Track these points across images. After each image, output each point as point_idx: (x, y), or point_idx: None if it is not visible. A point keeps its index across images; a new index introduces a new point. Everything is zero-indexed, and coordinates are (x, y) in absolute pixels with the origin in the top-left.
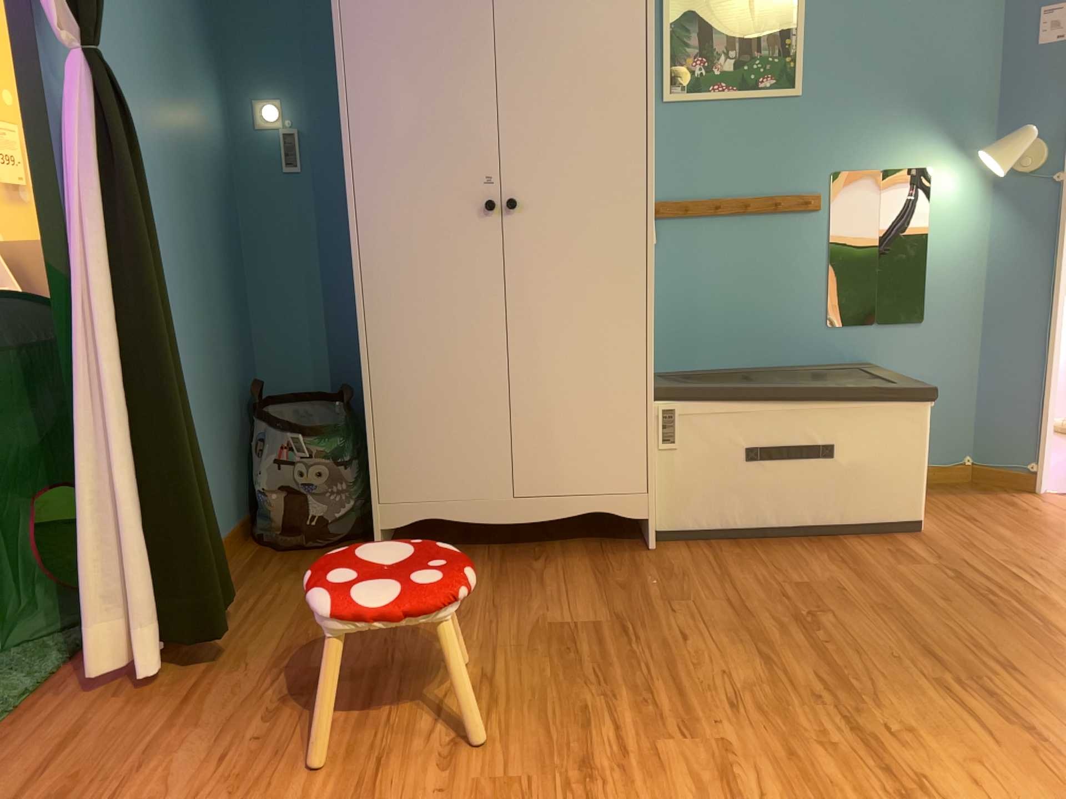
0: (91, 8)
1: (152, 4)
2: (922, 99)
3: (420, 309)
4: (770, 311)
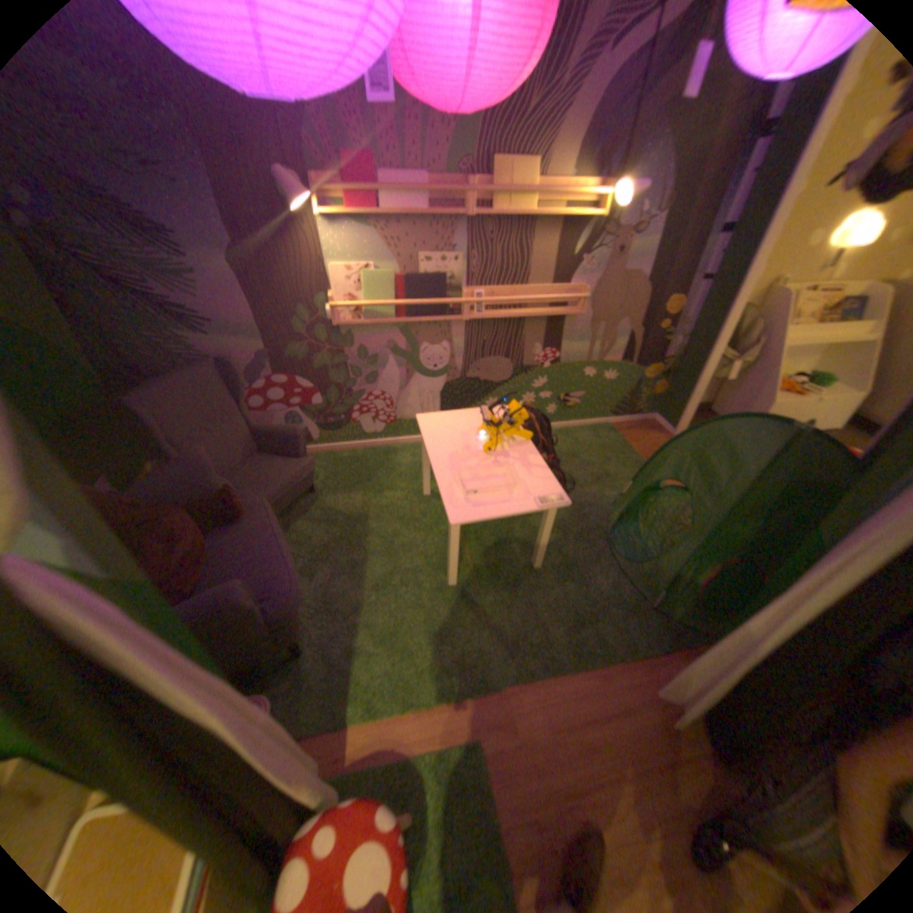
0: None
1: None
2: None
3: None
4: None
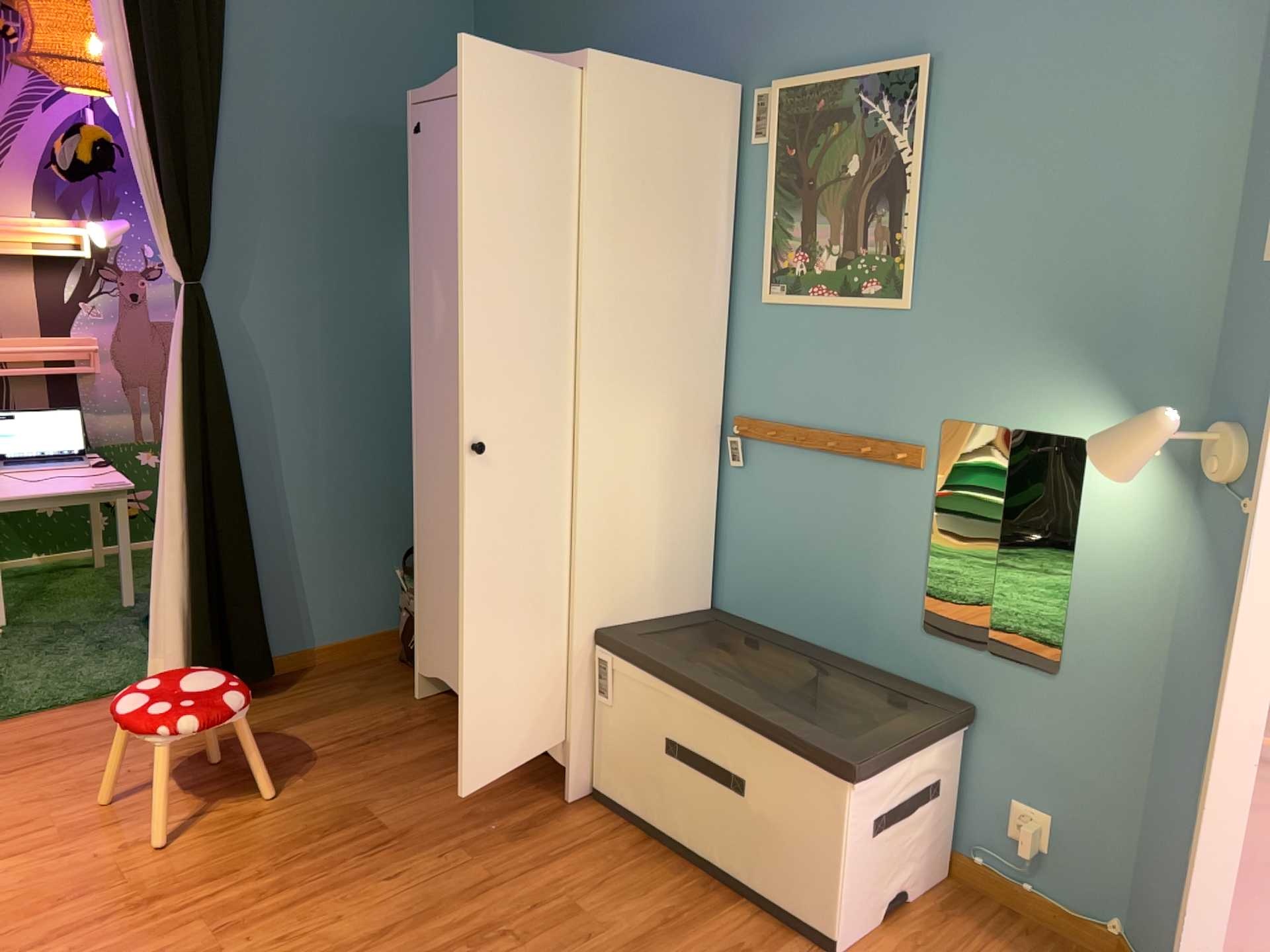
0: (189, 253)
1: (346, 213)
2: (1080, 331)
3: (443, 491)
4: (857, 586)
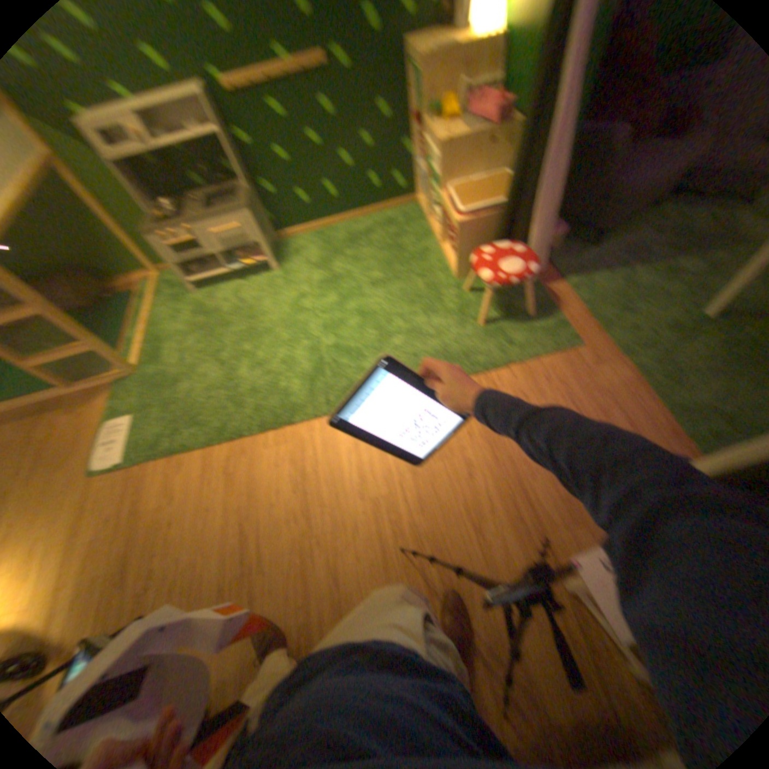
0: None
1: None
2: None
3: None
4: None
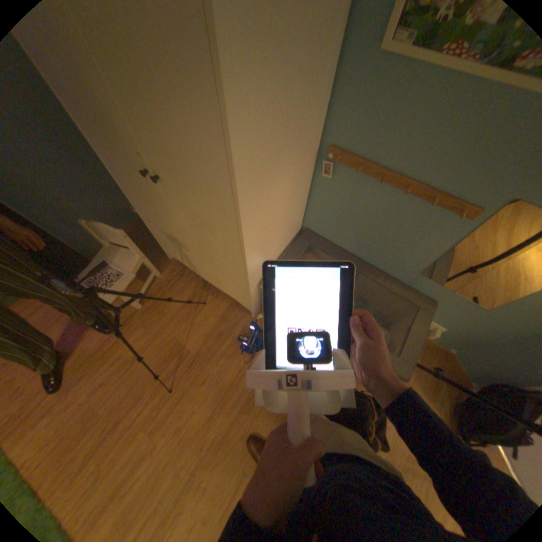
0: None
1: None
2: None
3: (146, 202)
4: (390, 250)
